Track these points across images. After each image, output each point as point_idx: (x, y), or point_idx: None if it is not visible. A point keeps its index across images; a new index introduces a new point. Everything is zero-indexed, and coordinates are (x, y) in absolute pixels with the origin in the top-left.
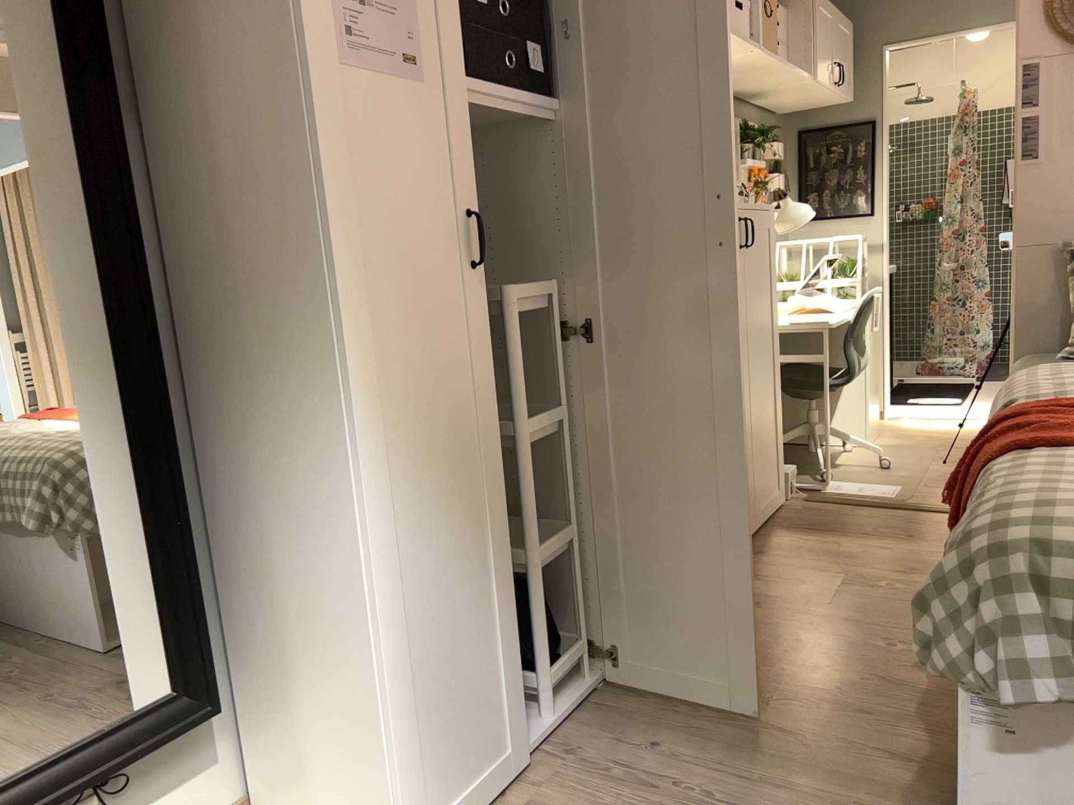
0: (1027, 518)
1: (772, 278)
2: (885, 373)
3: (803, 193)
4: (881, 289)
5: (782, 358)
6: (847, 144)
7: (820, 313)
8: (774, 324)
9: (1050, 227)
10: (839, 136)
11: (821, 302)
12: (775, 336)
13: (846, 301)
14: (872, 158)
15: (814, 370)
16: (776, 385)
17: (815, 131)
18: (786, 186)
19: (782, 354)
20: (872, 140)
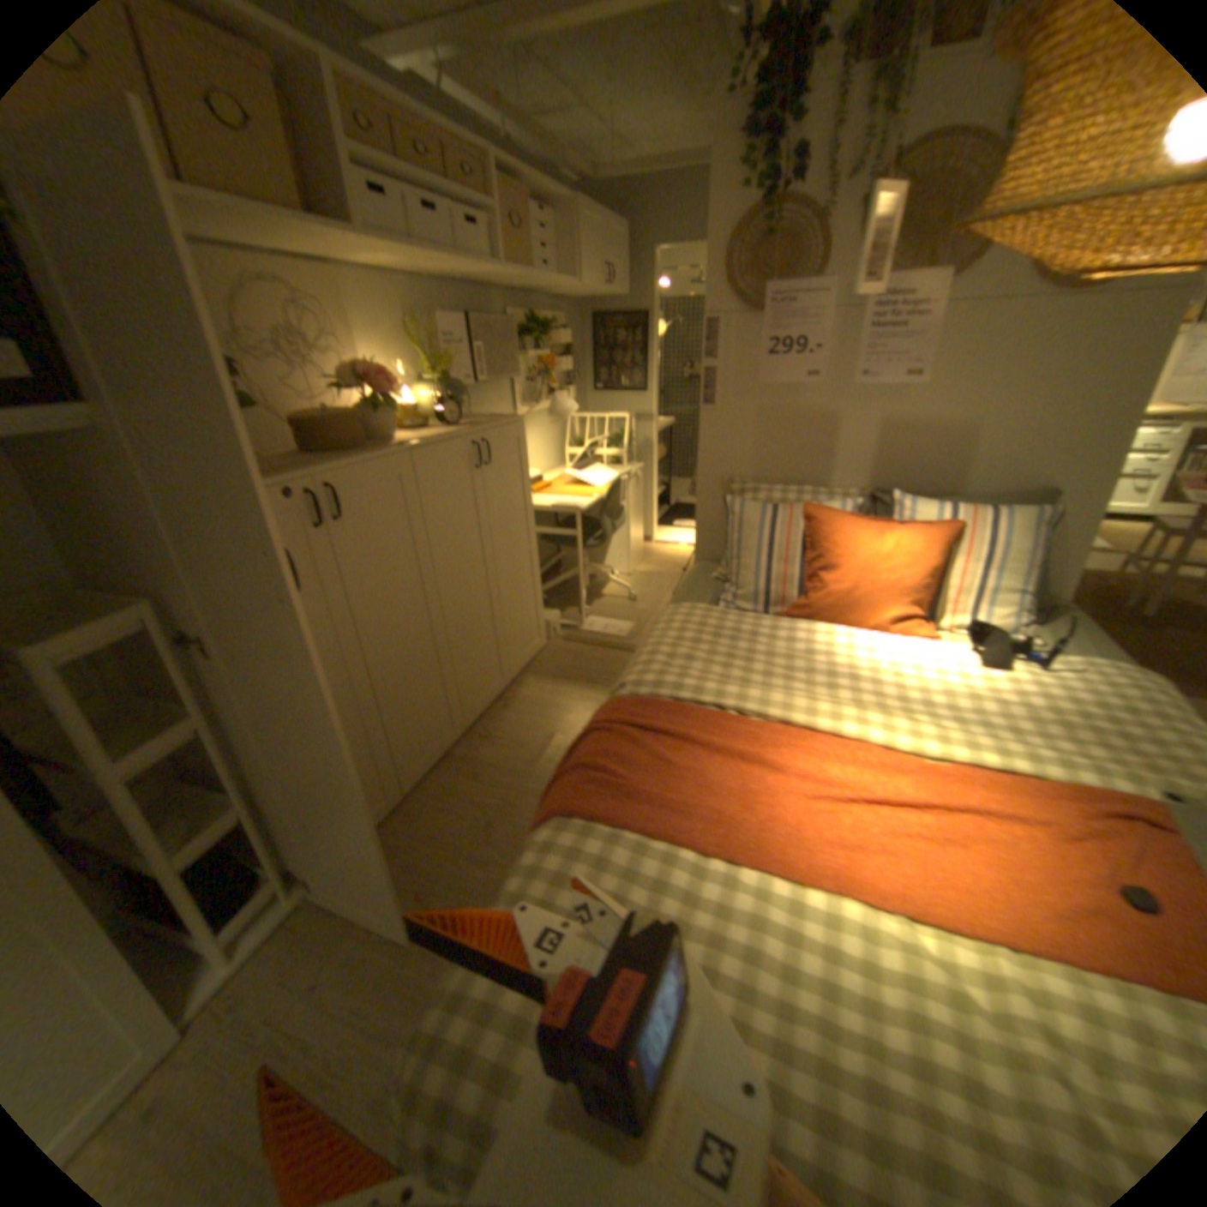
0: (464, 1022)
1: (529, 479)
2: (657, 512)
3: (601, 369)
4: (654, 452)
5: (551, 533)
6: (632, 331)
7: (588, 489)
8: (533, 516)
9: (725, 464)
10: (626, 323)
11: (591, 479)
12: (534, 526)
13: (620, 469)
14: (650, 345)
15: (588, 530)
16: (538, 563)
17: (609, 316)
18: (589, 362)
19: (551, 530)
20: (650, 330)
